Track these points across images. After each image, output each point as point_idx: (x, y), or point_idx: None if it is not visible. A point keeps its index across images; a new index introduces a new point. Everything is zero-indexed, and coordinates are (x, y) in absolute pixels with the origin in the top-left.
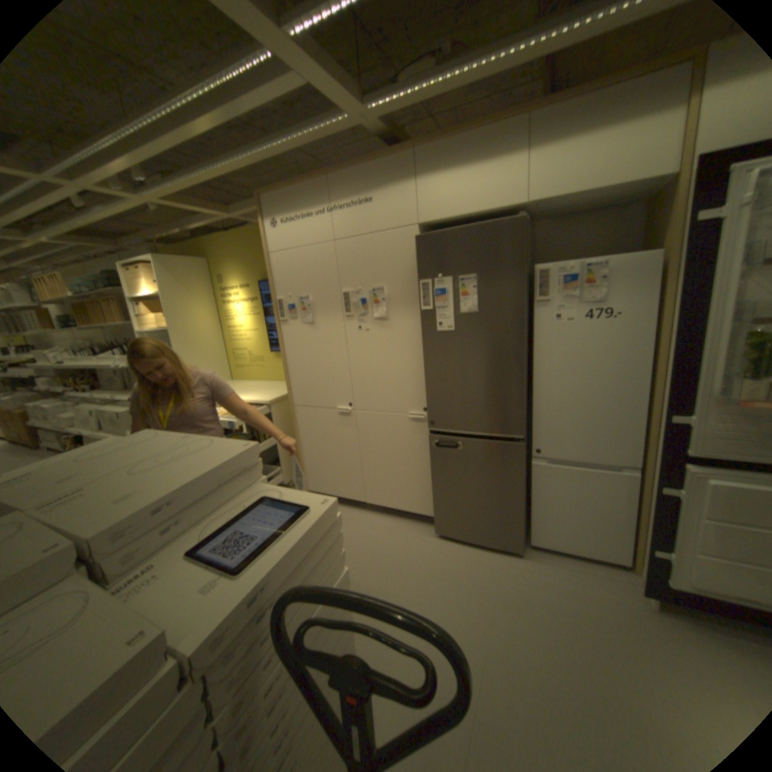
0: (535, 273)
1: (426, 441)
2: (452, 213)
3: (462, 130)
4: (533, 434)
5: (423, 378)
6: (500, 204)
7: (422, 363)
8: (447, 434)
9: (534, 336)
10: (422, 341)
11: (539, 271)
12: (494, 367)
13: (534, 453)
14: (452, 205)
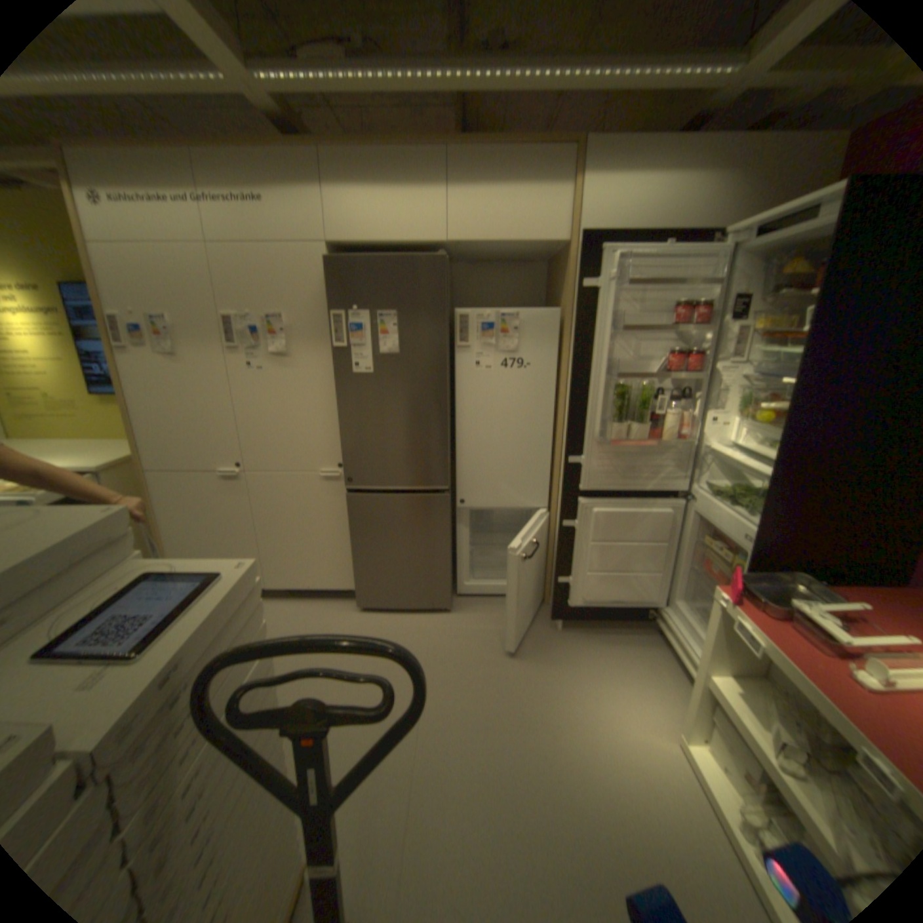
0: (455, 316)
1: (343, 501)
2: (367, 236)
3: (376, 141)
4: (456, 484)
5: (337, 428)
6: (419, 237)
7: (335, 410)
8: (368, 491)
9: (456, 382)
10: (334, 383)
11: (459, 315)
12: (417, 414)
13: (458, 503)
14: (366, 226)
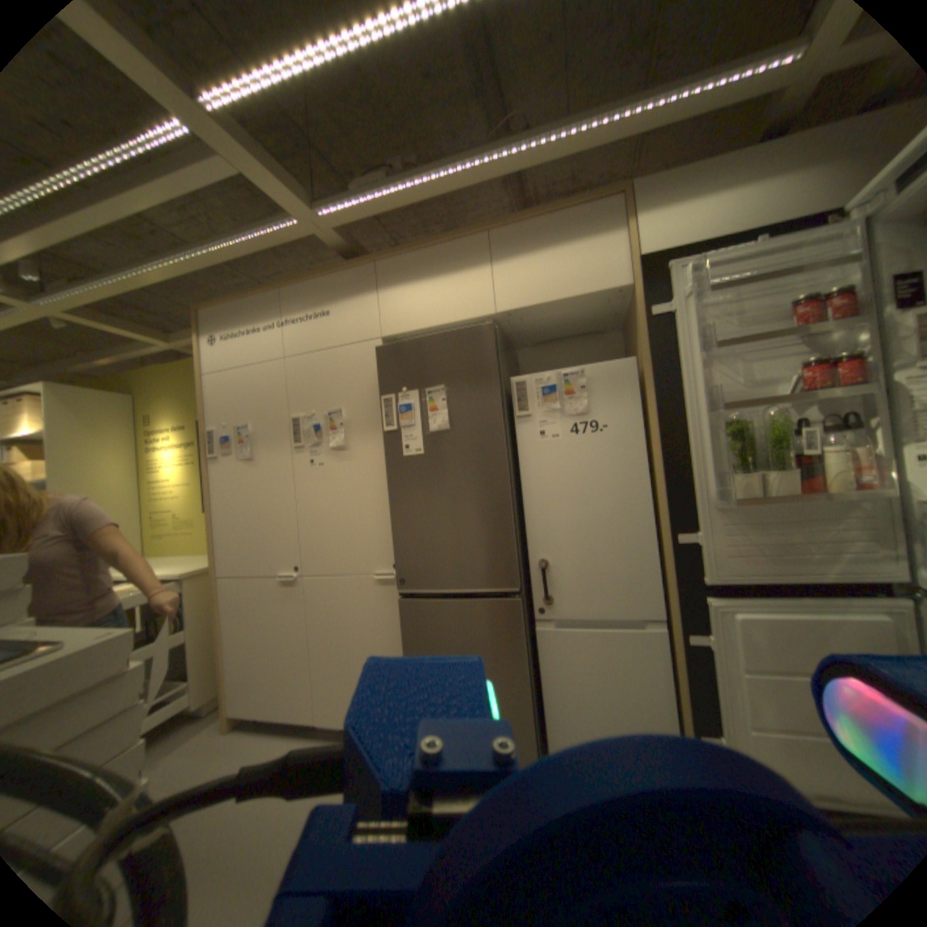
0: (511, 387)
1: (399, 612)
2: (417, 326)
3: (422, 245)
4: (533, 587)
5: (391, 522)
6: (466, 316)
7: (390, 502)
8: (424, 596)
9: (519, 459)
10: (388, 473)
11: (514, 383)
12: (473, 497)
13: (537, 613)
14: (416, 317)
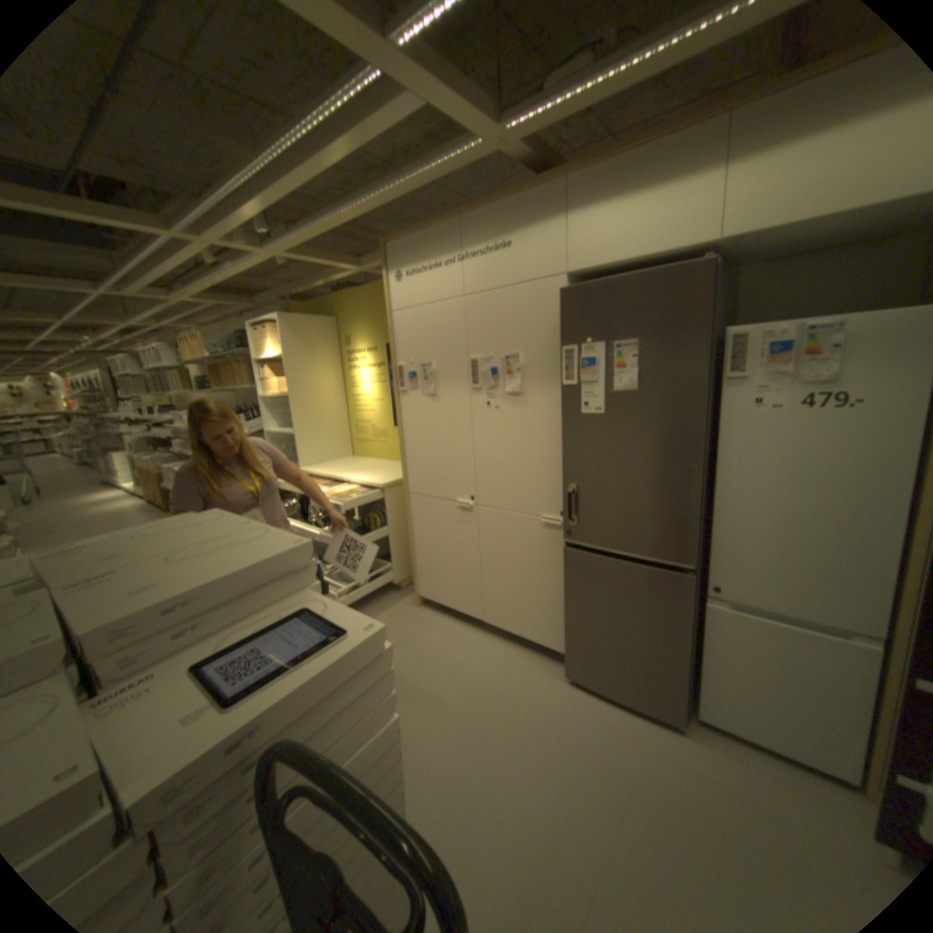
0: (727, 338)
1: (562, 555)
2: (612, 258)
3: (631, 146)
4: (711, 565)
5: (562, 473)
6: (679, 244)
7: (562, 454)
8: (589, 549)
9: (721, 427)
10: (563, 424)
11: (732, 336)
12: (656, 467)
13: (711, 592)
14: (612, 247)
